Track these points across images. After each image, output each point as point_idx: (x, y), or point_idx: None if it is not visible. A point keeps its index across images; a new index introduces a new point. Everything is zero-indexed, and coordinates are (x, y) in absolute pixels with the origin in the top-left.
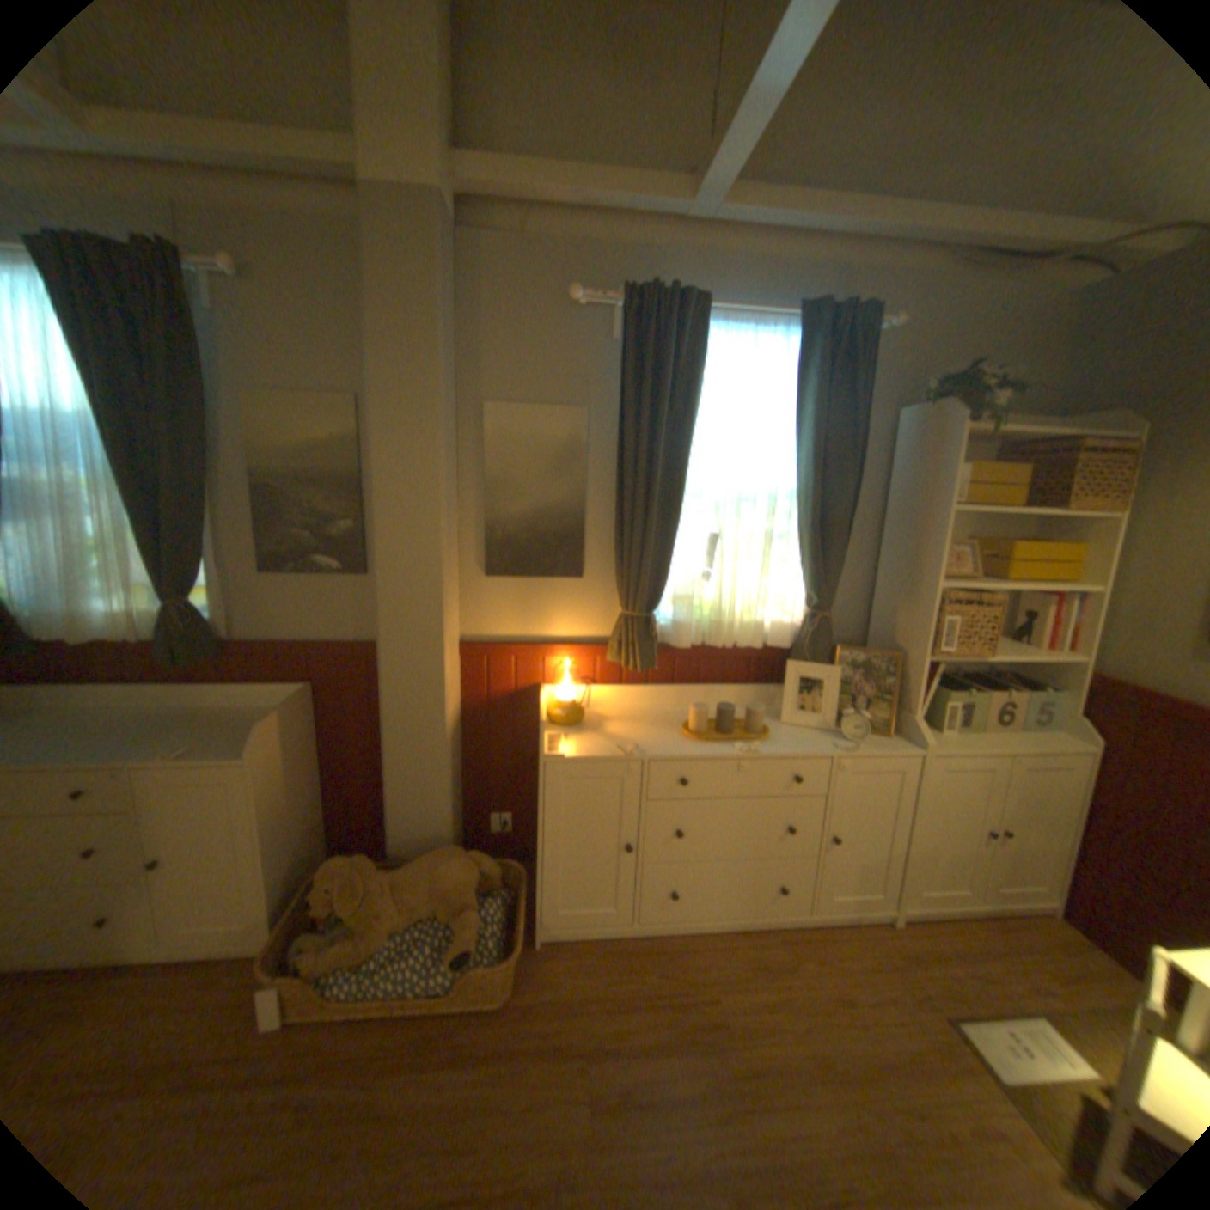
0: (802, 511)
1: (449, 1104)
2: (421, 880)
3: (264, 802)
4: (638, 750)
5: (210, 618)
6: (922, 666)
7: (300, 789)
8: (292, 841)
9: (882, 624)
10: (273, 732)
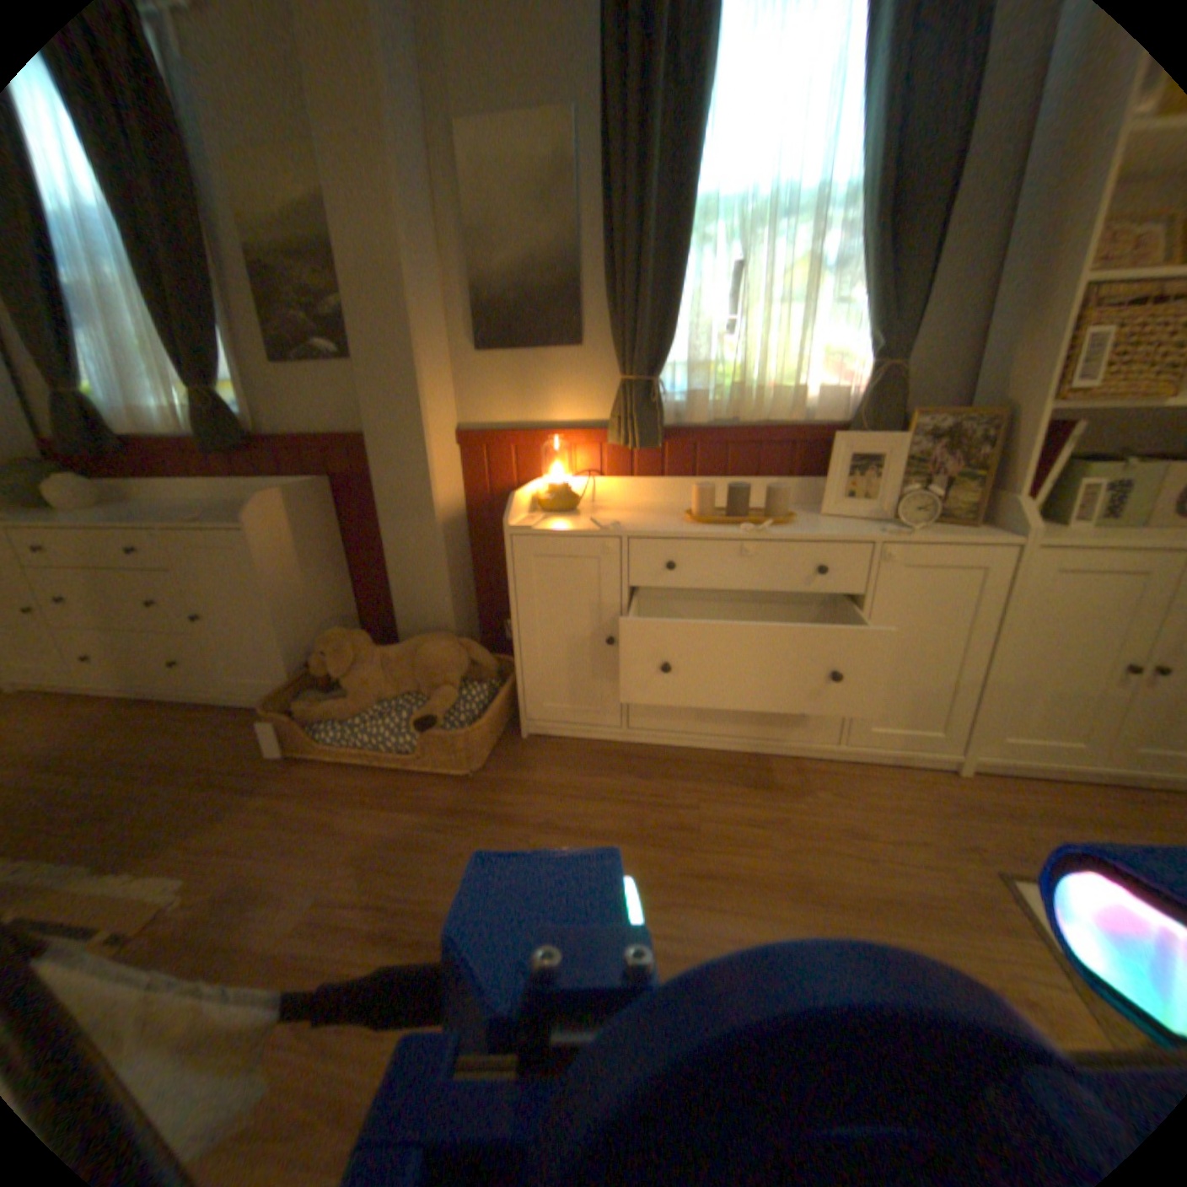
0: (869, 206)
1: (395, 837)
2: (408, 655)
3: (270, 568)
4: (617, 526)
5: (239, 411)
6: (1039, 418)
7: (323, 573)
8: (314, 618)
9: (993, 380)
10: (277, 506)
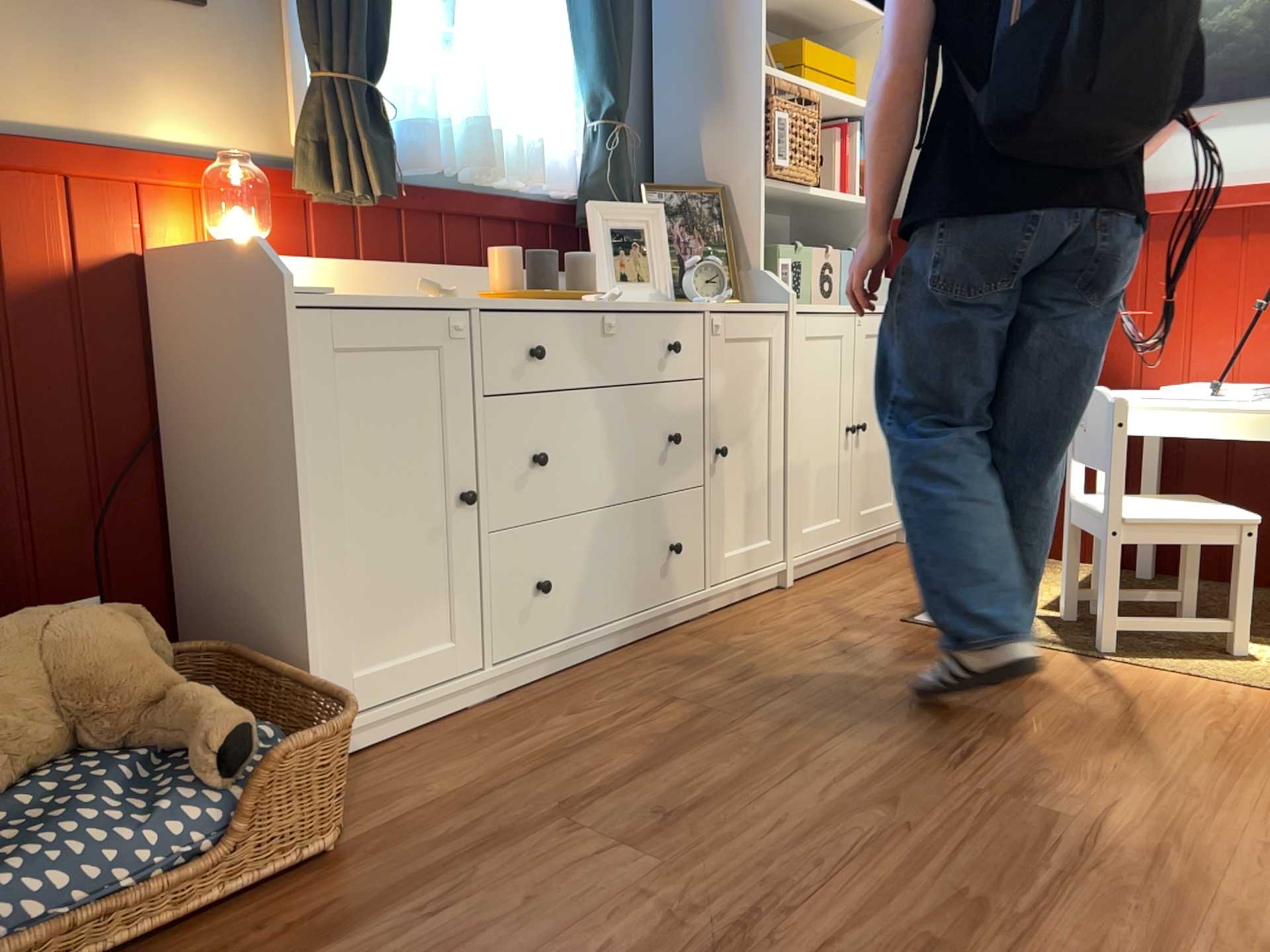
0: None
1: None
2: (5, 664)
3: None
4: (454, 292)
5: None
6: (756, 193)
7: None
8: None
9: (678, 165)
10: None
